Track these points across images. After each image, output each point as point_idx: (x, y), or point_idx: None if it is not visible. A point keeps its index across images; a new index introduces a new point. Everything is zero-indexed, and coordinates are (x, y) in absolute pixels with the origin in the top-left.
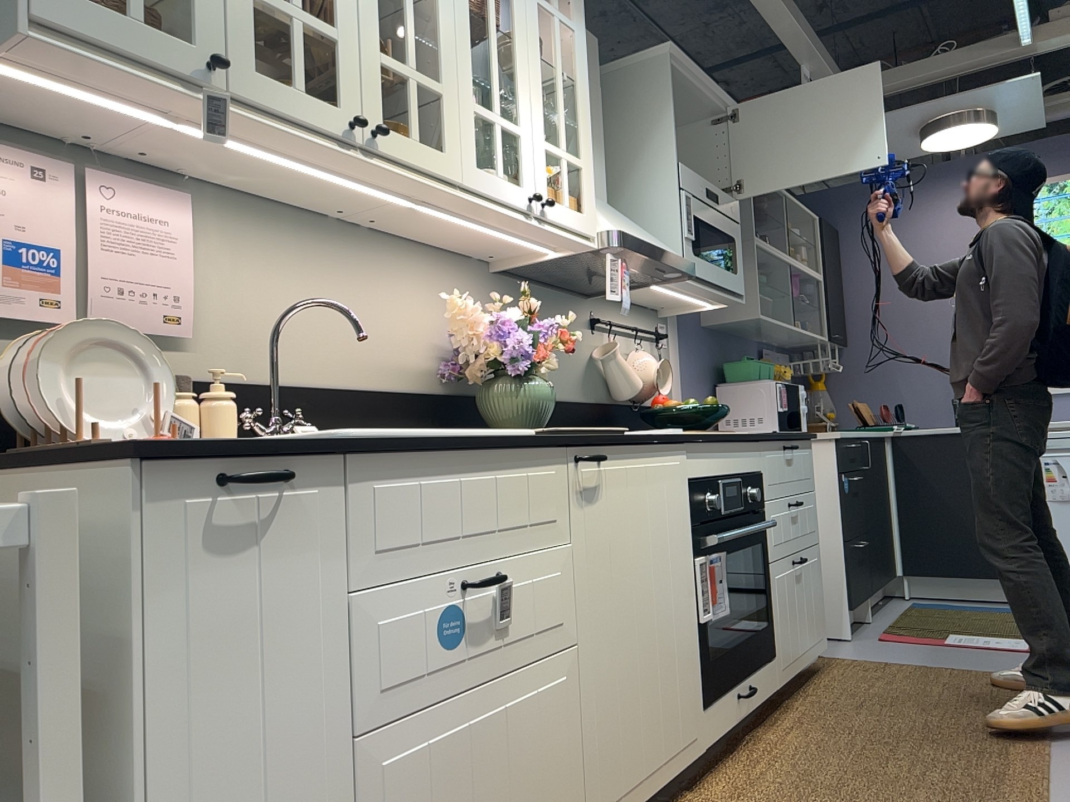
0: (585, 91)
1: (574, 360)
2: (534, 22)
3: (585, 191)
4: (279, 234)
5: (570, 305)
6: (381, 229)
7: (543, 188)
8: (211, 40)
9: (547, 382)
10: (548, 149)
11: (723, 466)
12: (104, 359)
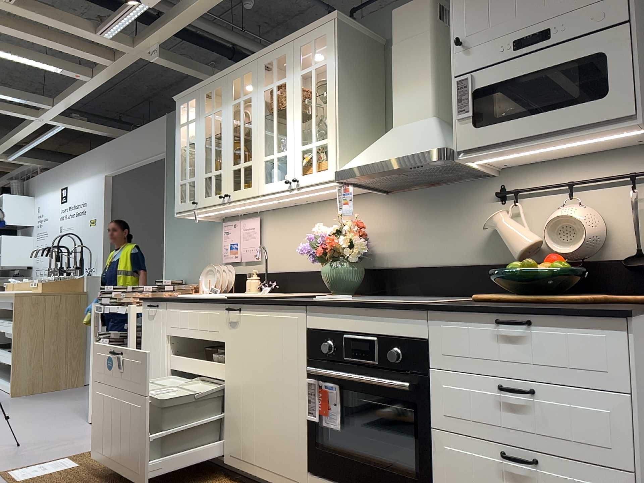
0: (331, 93)
1: (468, 232)
2: (297, 88)
3: (328, 155)
4: (285, 217)
5: (466, 190)
6: (318, 199)
7: (298, 172)
8: (197, 196)
9: (342, 264)
10: (302, 149)
11: (350, 325)
12: (215, 273)
